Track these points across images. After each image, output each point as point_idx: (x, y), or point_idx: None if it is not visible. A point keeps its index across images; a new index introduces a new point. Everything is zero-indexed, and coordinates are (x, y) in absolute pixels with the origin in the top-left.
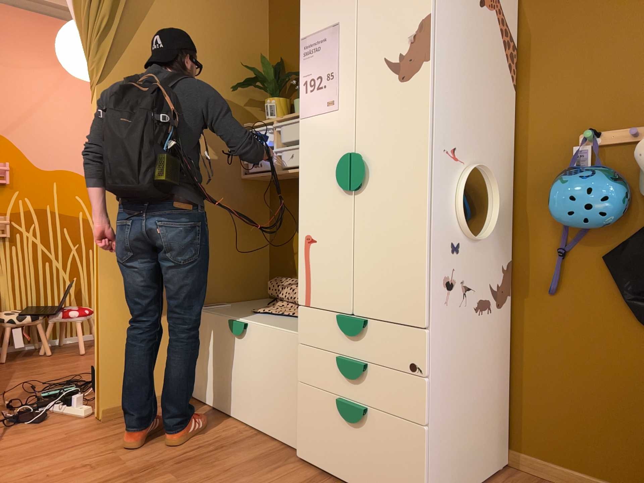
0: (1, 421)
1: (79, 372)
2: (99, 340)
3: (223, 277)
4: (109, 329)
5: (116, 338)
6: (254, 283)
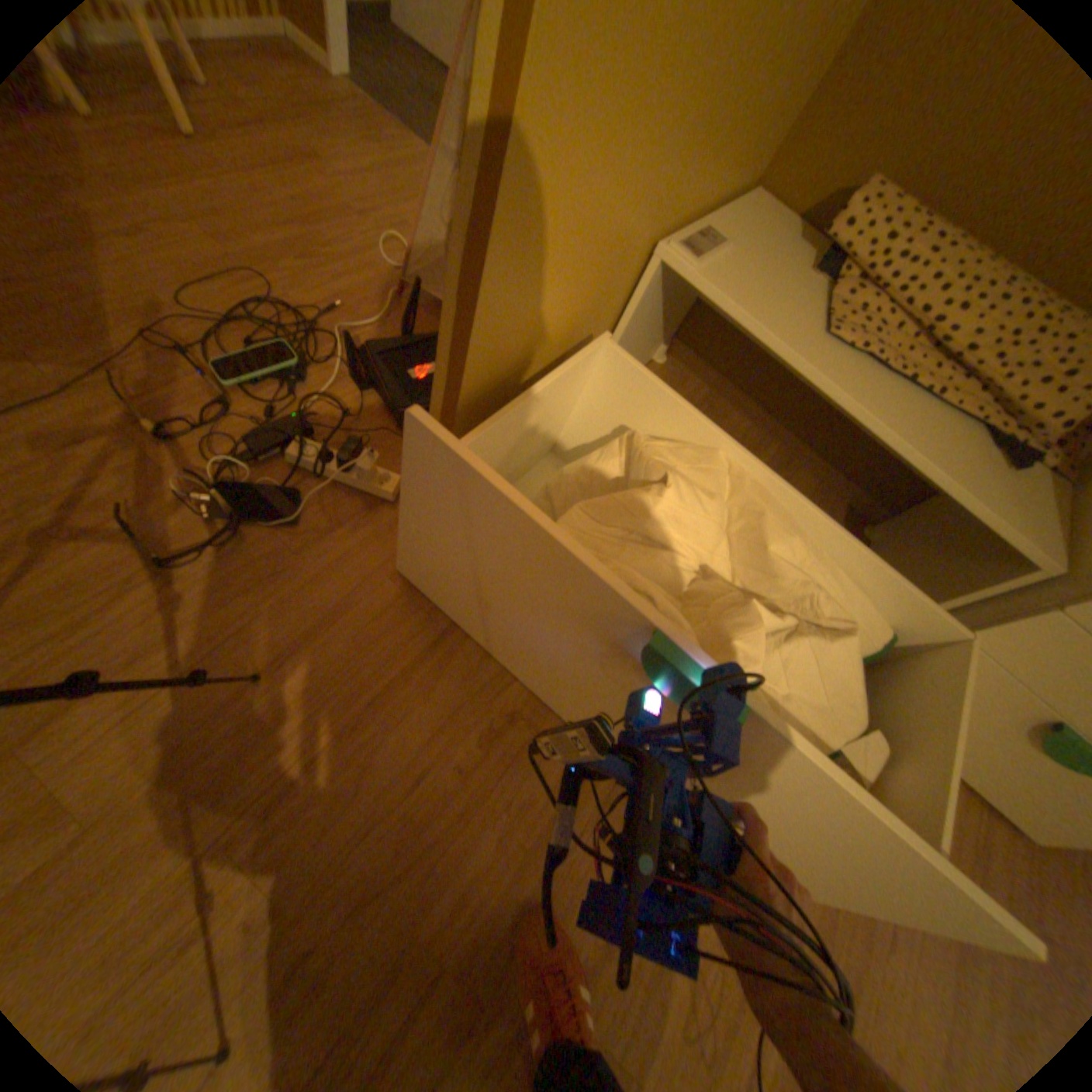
0: (195, 511)
1: (253, 255)
2: (465, 387)
3: (748, 128)
4: (494, 353)
5: (501, 370)
6: (771, 141)
